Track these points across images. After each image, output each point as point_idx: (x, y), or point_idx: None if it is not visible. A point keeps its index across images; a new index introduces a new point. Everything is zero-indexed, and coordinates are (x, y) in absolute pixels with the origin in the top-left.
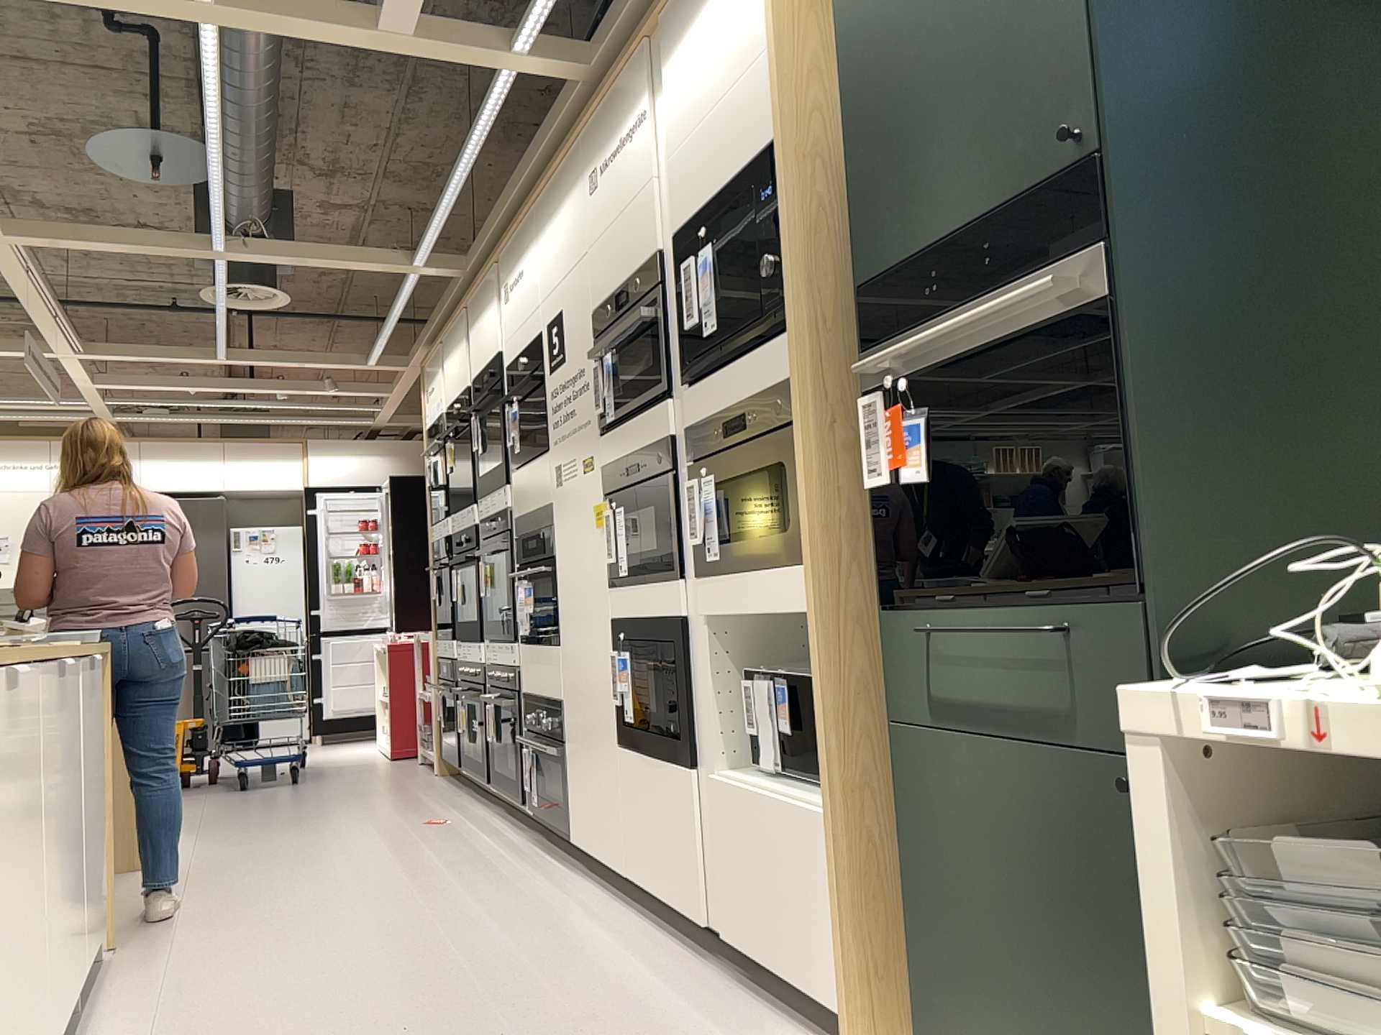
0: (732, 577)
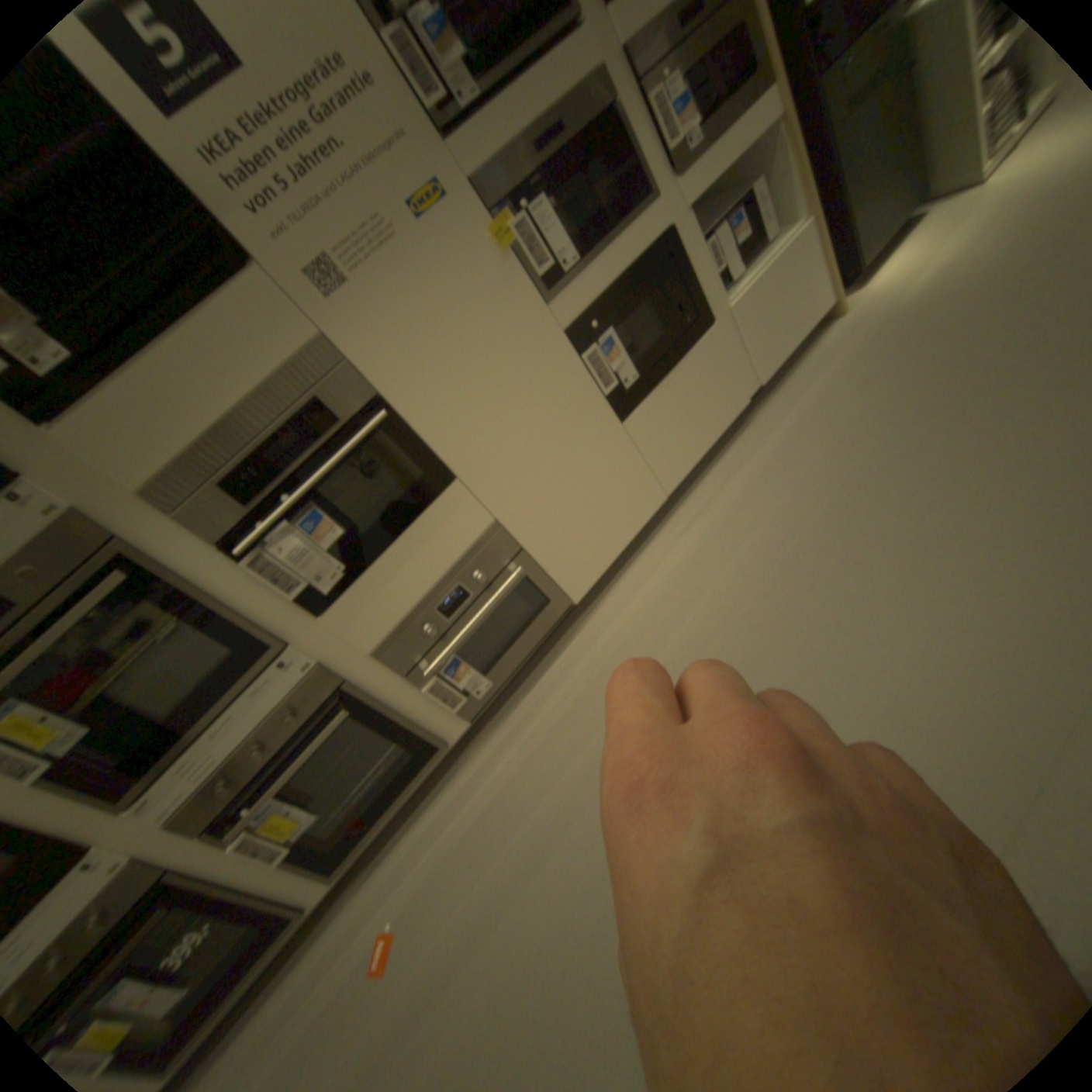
0: (712, 146)
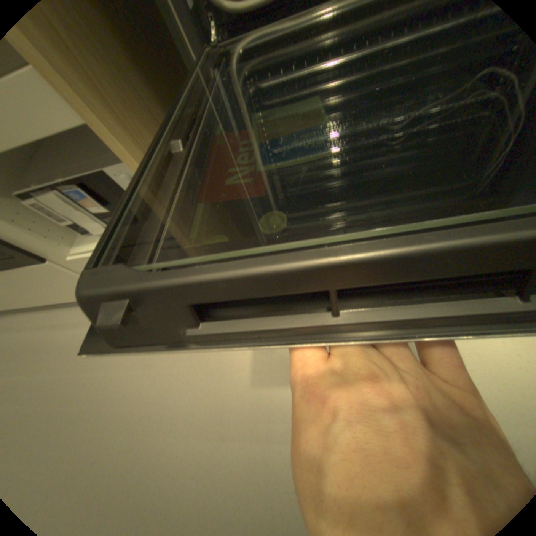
0: None
